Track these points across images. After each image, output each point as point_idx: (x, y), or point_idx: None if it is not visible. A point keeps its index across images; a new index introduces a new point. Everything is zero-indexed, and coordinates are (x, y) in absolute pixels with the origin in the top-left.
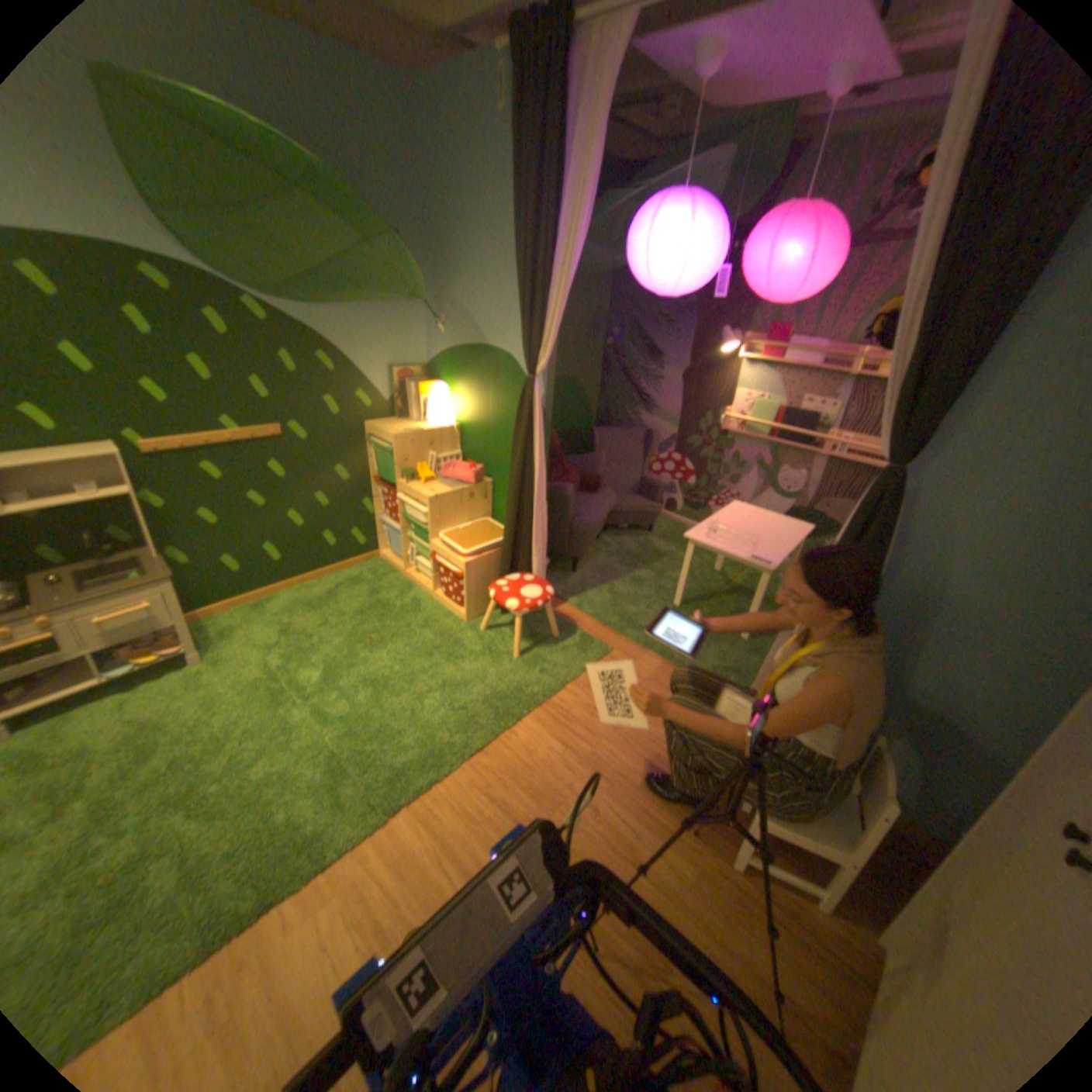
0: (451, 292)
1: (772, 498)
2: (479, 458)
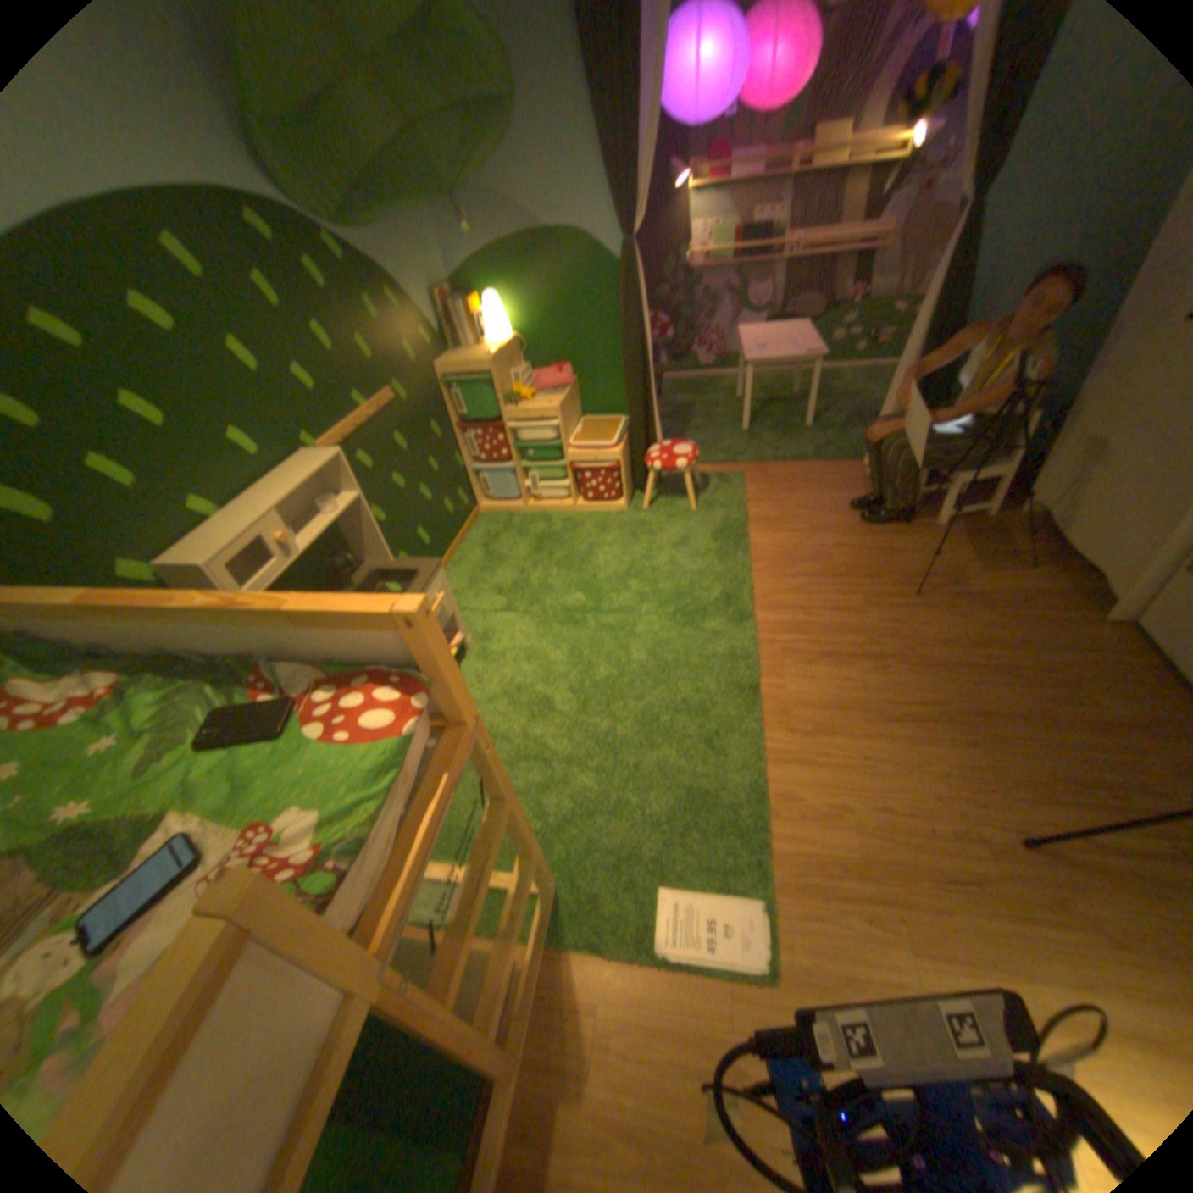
0: (471, 176)
1: (746, 318)
2: (551, 359)
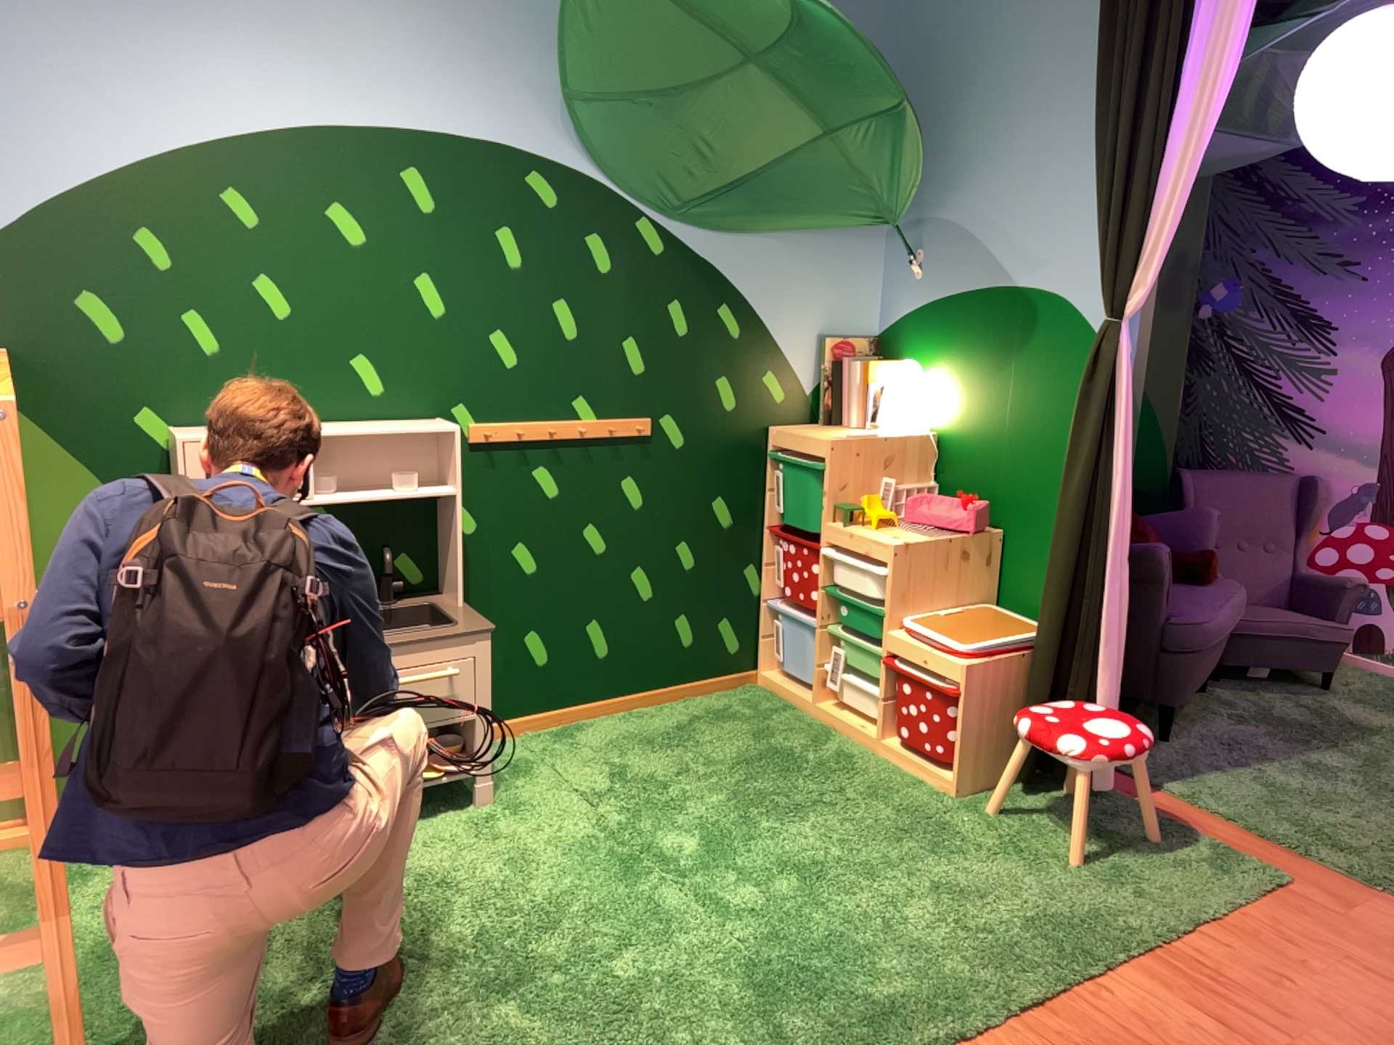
0: (937, 214)
1: None
2: (970, 489)
